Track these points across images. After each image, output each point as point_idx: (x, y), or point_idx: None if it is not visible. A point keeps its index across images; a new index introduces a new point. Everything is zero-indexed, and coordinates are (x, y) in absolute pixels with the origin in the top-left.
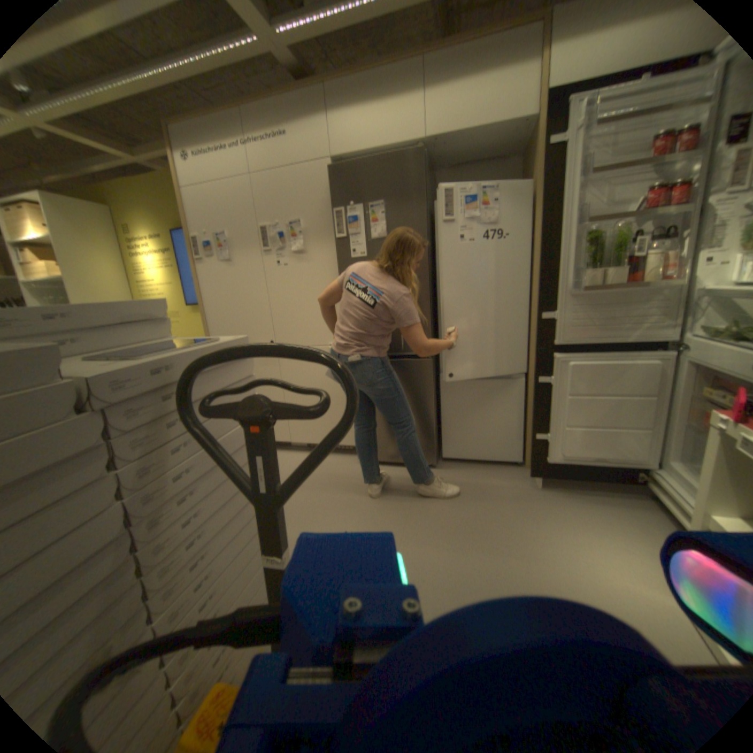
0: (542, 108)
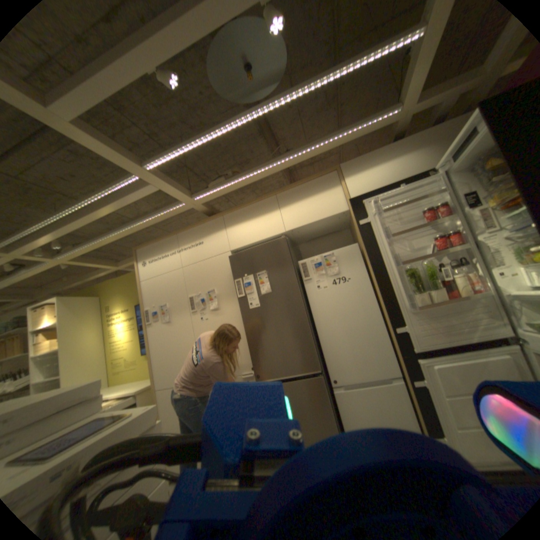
0: (350, 206)
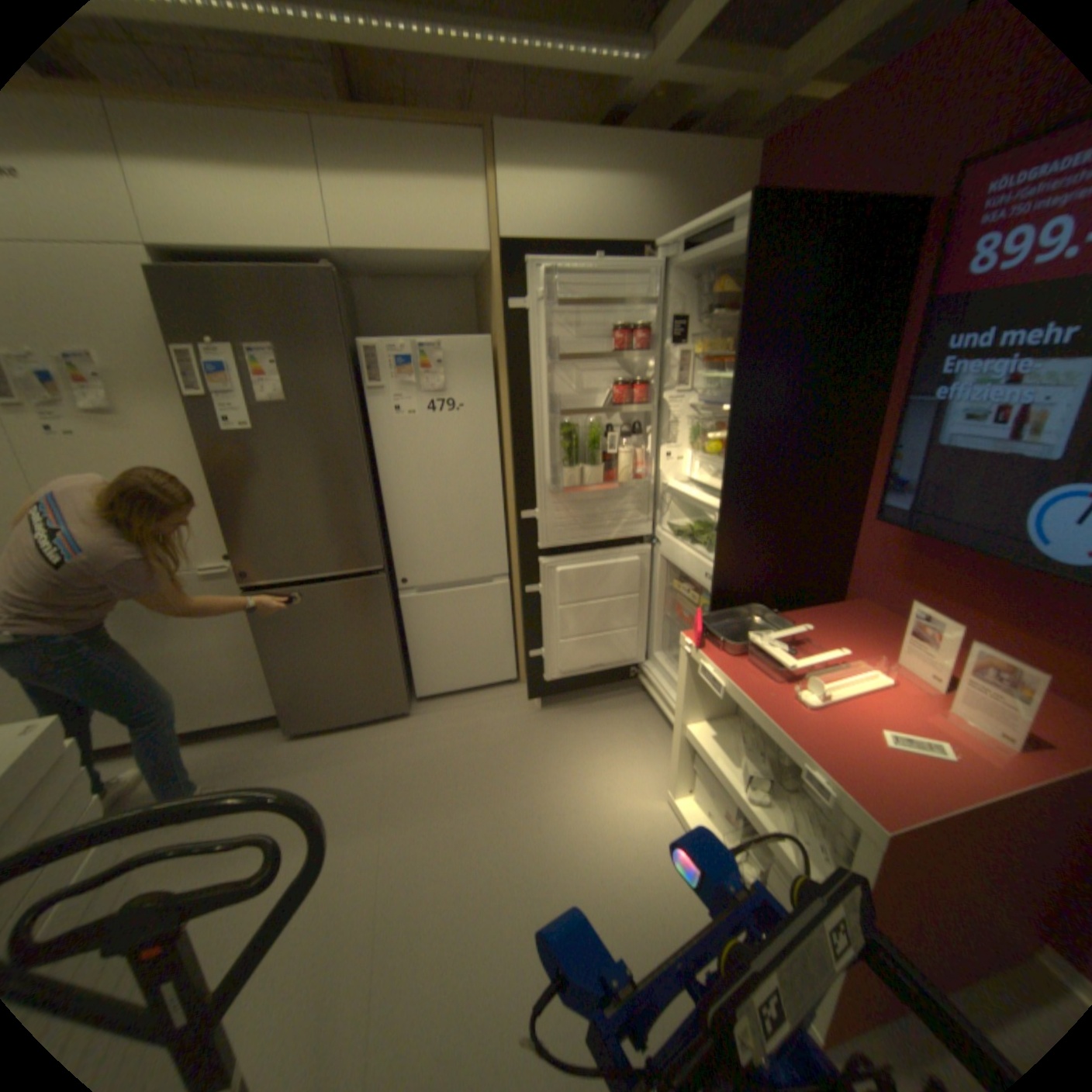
0: (496, 248)
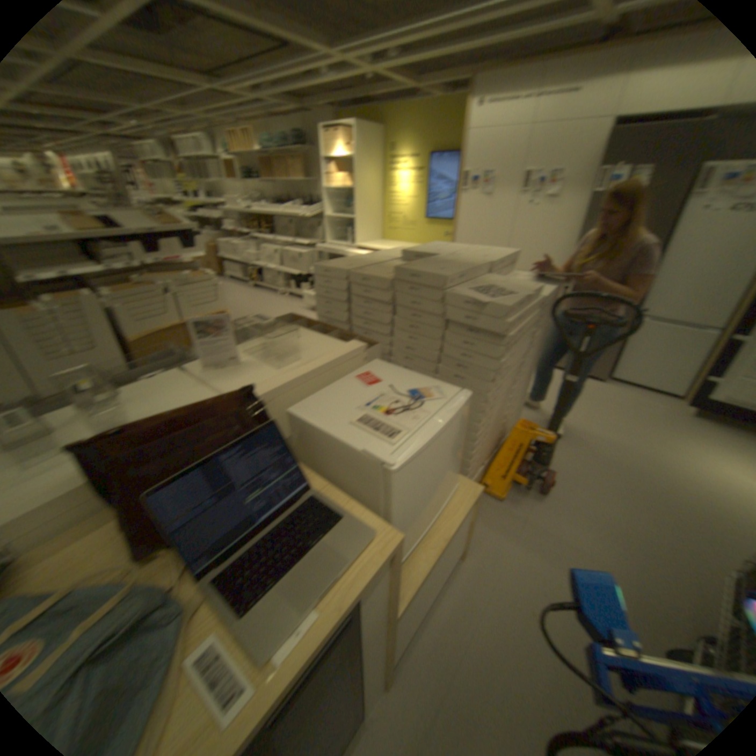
0: None
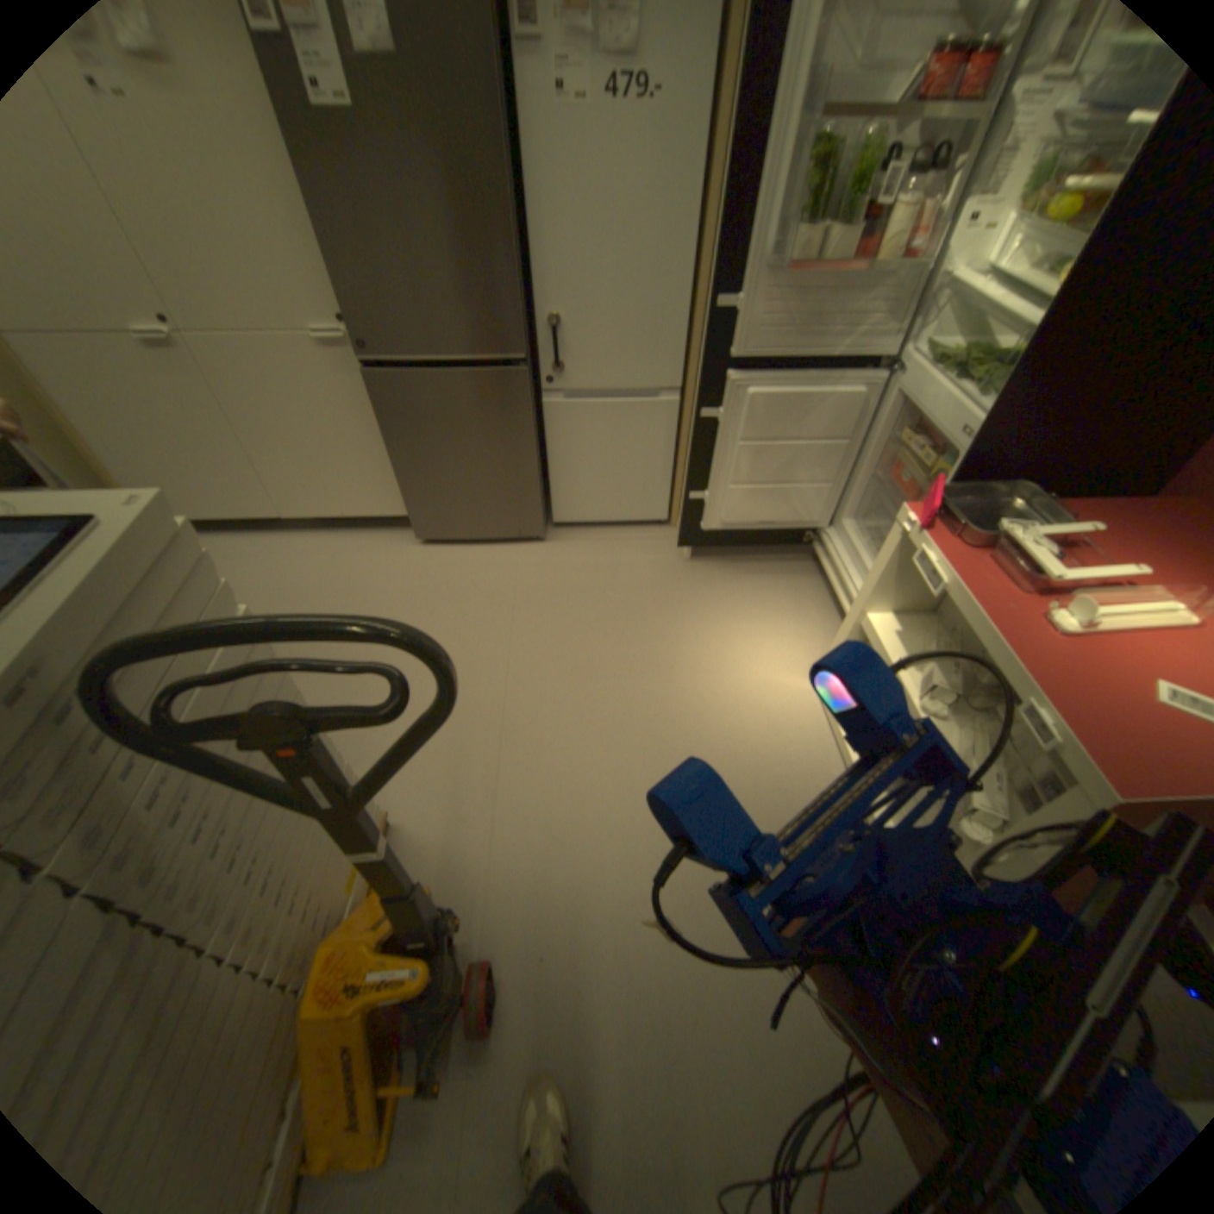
0: None
